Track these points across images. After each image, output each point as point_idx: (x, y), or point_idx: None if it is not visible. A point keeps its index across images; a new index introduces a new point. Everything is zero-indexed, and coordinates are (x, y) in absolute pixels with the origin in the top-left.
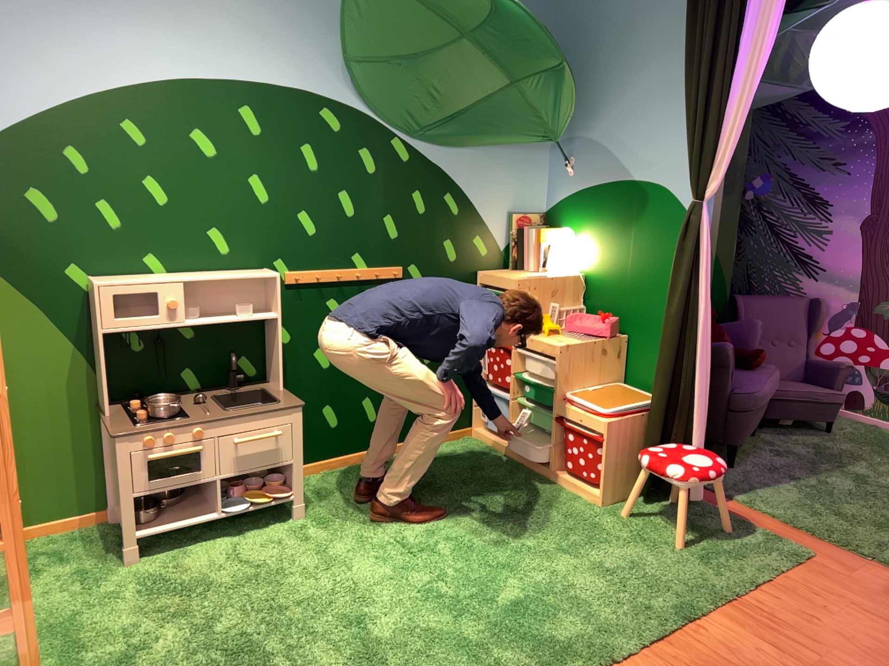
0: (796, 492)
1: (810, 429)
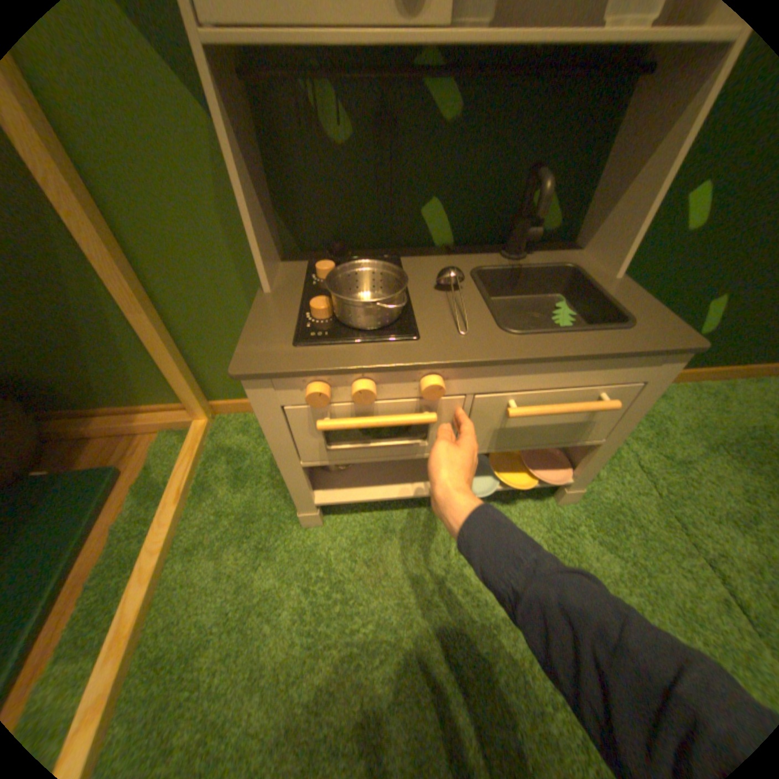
0: None
1: None
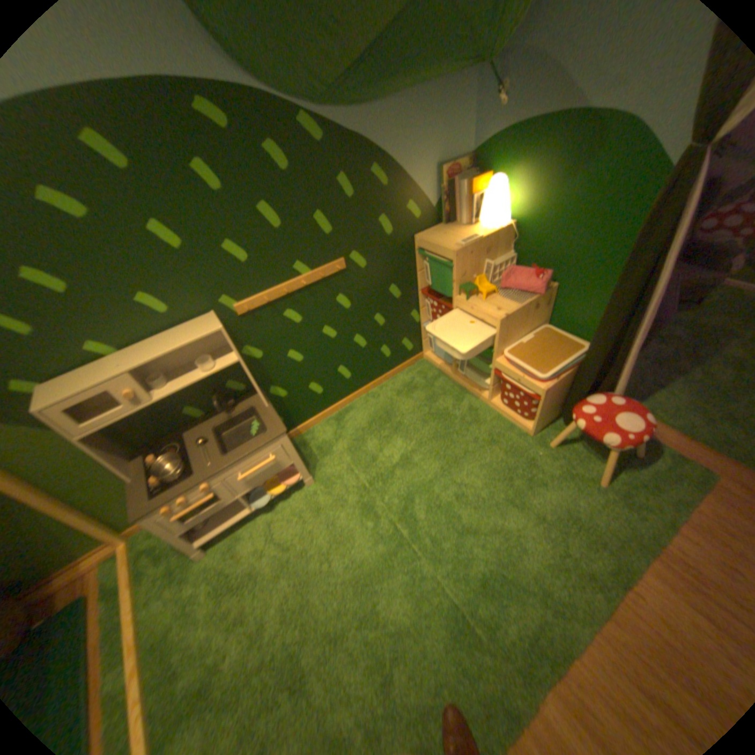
0: (688, 392)
1: (683, 305)
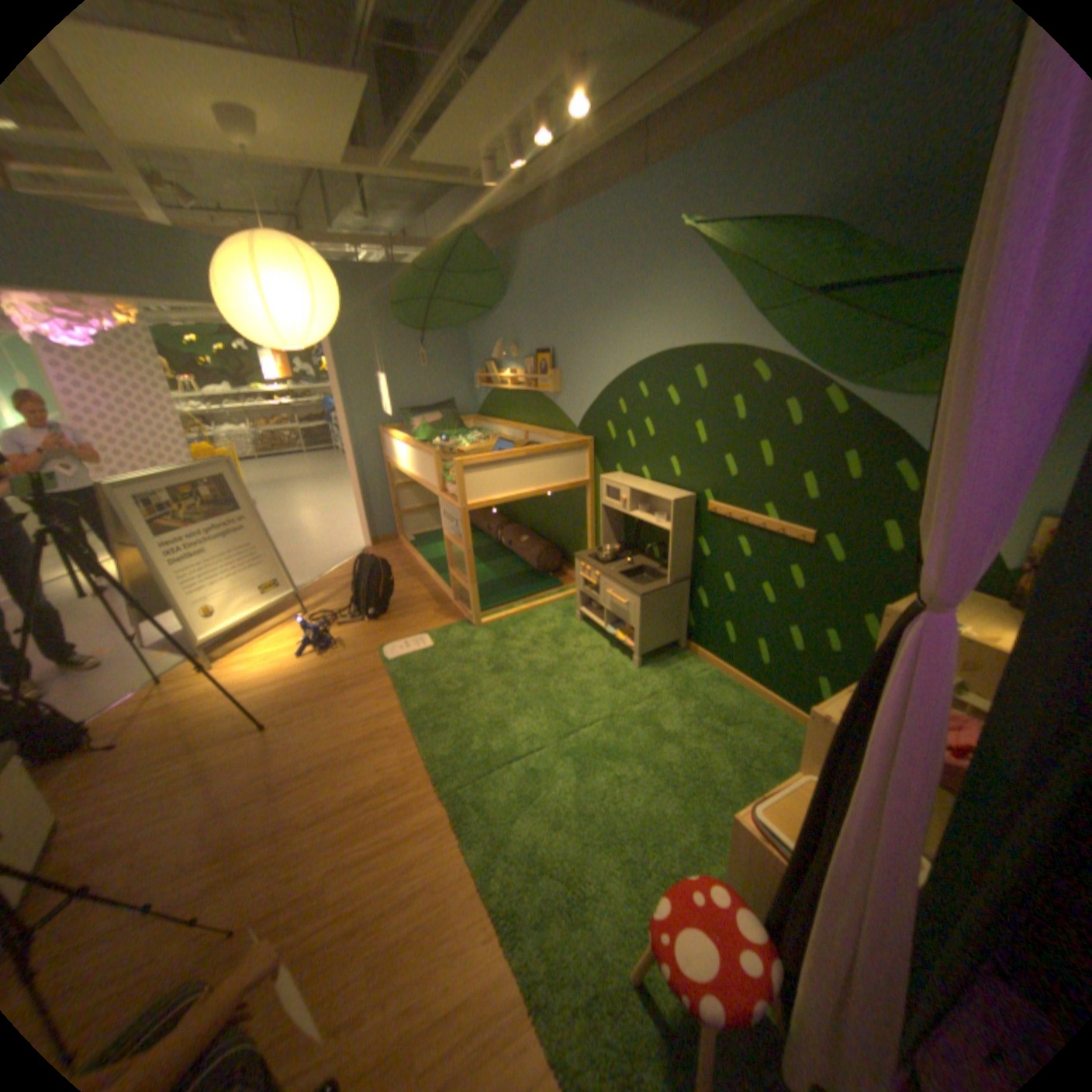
0: None
1: None
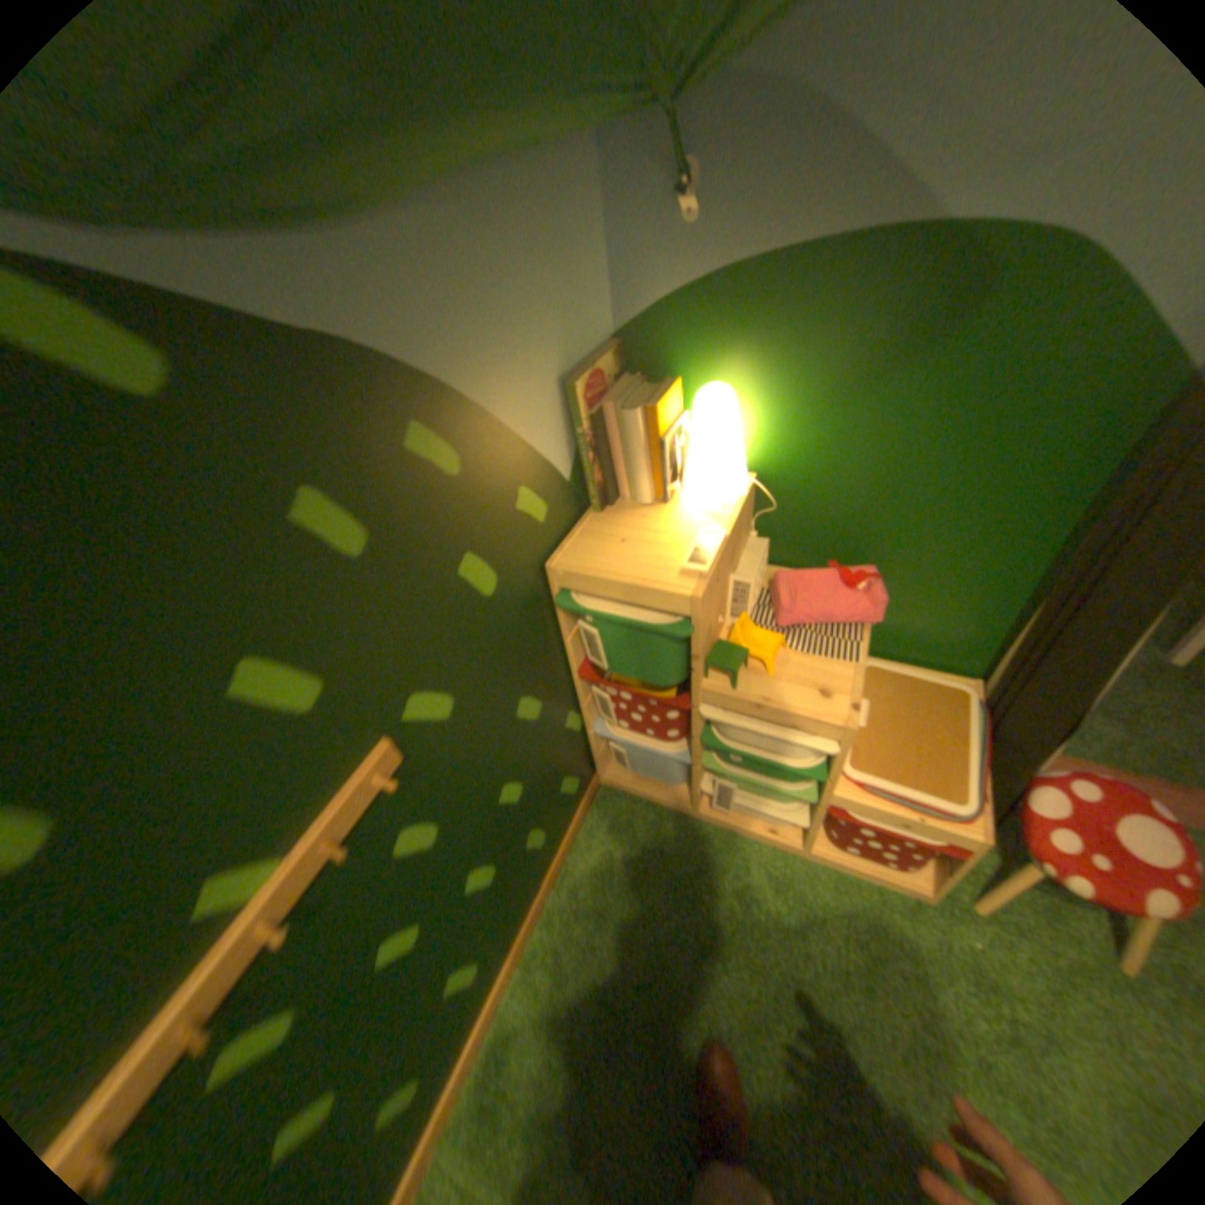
0: None
1: None
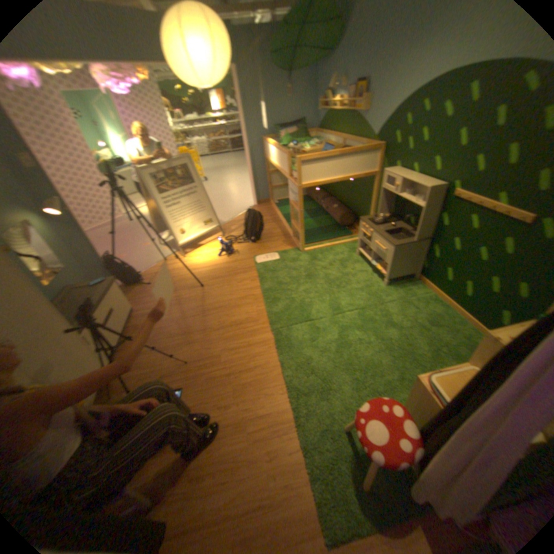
0: None
1: None
